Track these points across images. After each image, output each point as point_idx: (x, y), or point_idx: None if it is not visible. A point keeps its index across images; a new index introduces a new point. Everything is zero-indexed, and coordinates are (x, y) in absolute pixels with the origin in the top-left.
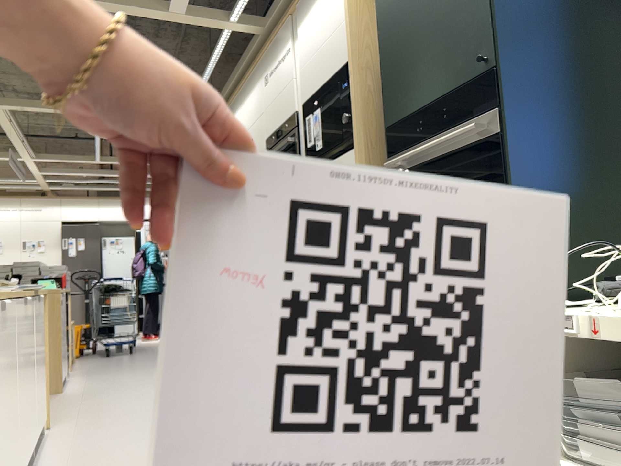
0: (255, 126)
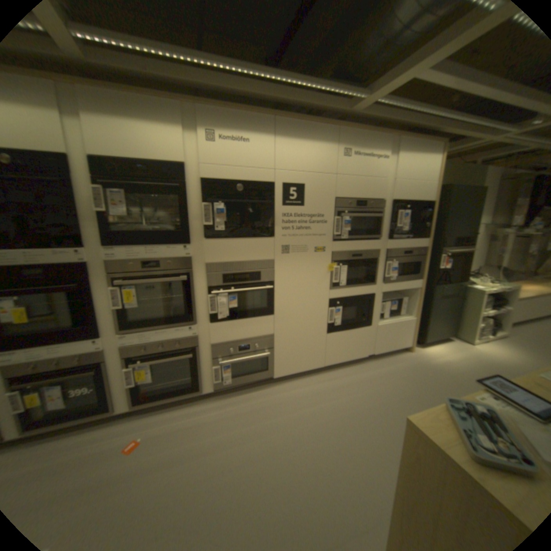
0: (314, 177)
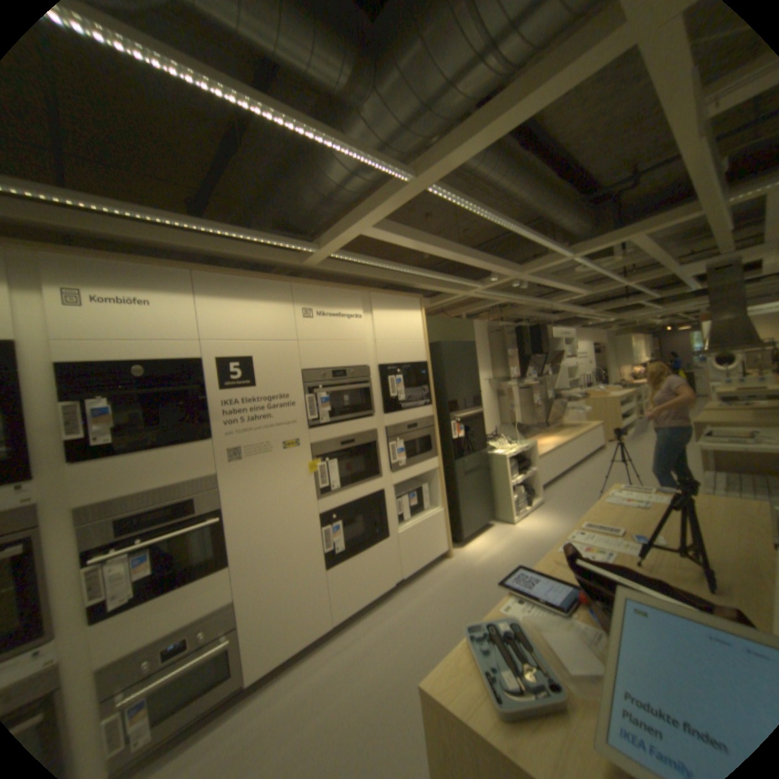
0: (264, 346)
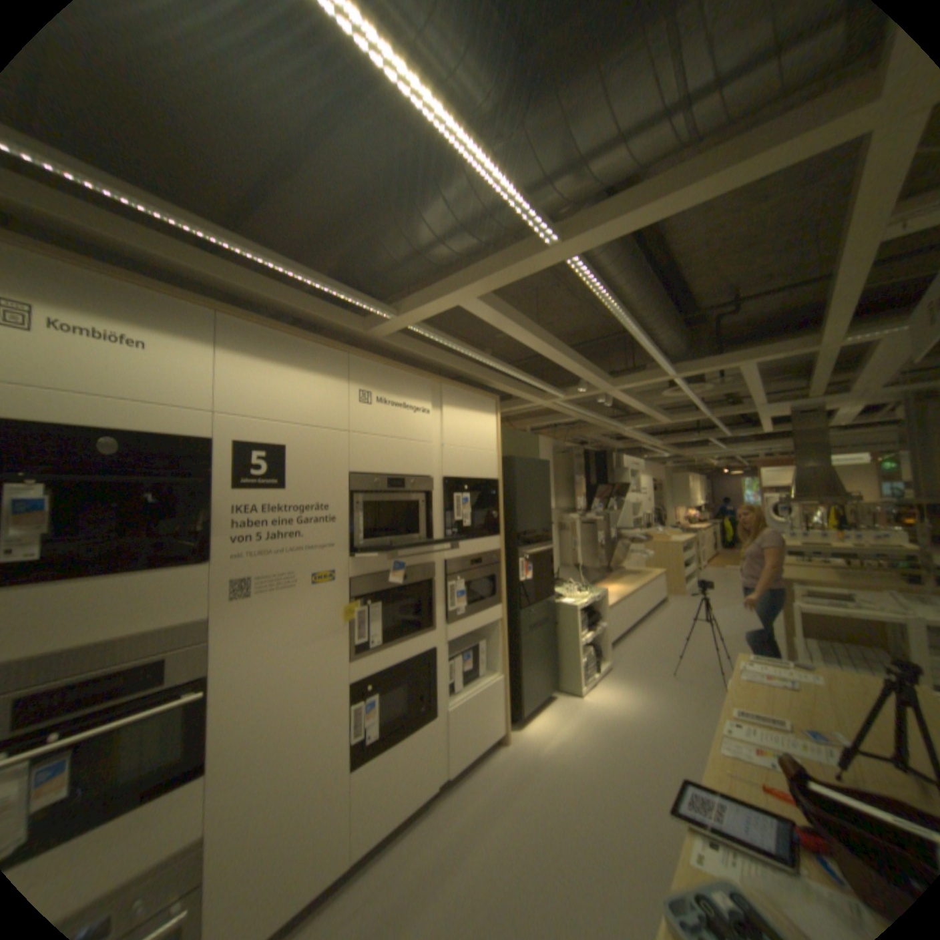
0: (304, 433)
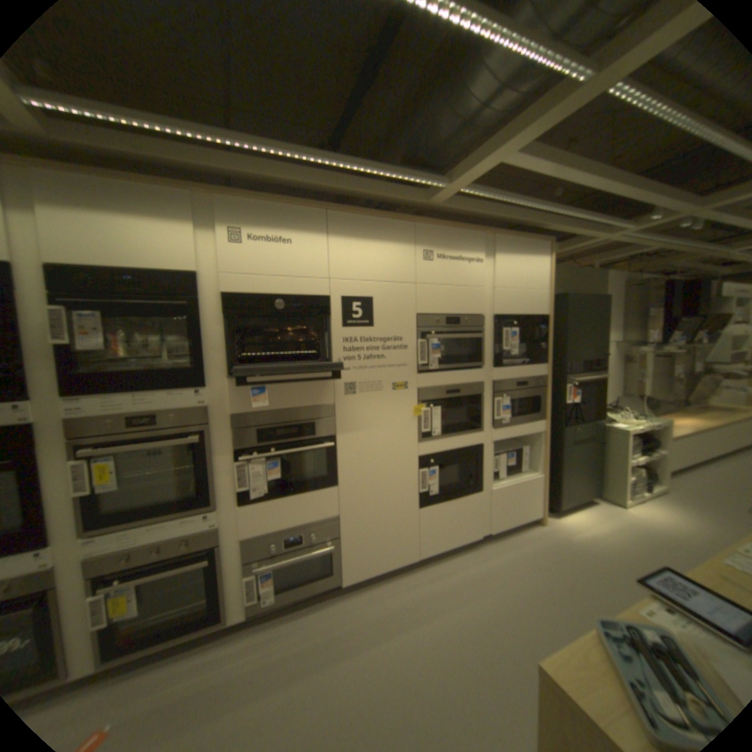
0: (383, 287)
